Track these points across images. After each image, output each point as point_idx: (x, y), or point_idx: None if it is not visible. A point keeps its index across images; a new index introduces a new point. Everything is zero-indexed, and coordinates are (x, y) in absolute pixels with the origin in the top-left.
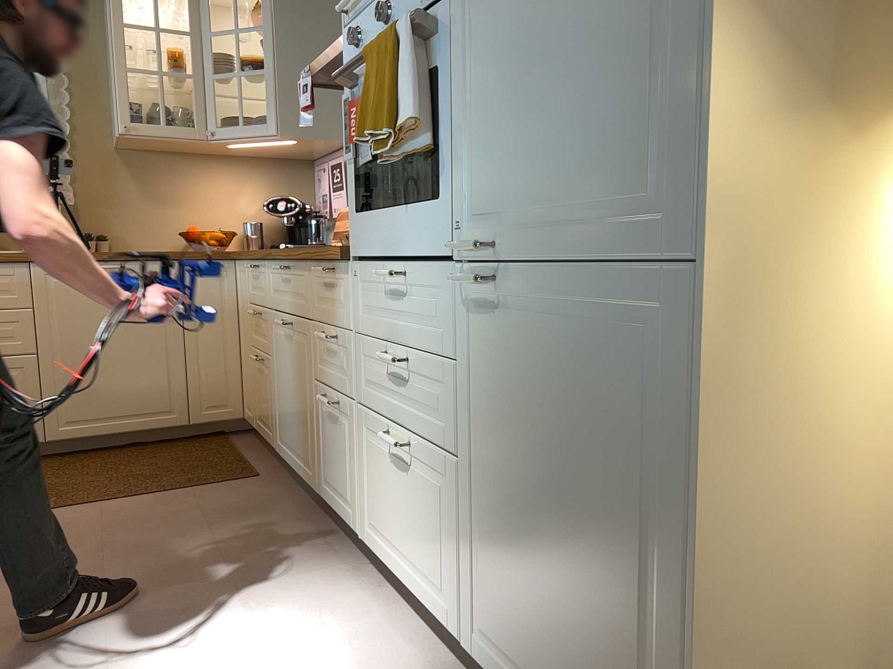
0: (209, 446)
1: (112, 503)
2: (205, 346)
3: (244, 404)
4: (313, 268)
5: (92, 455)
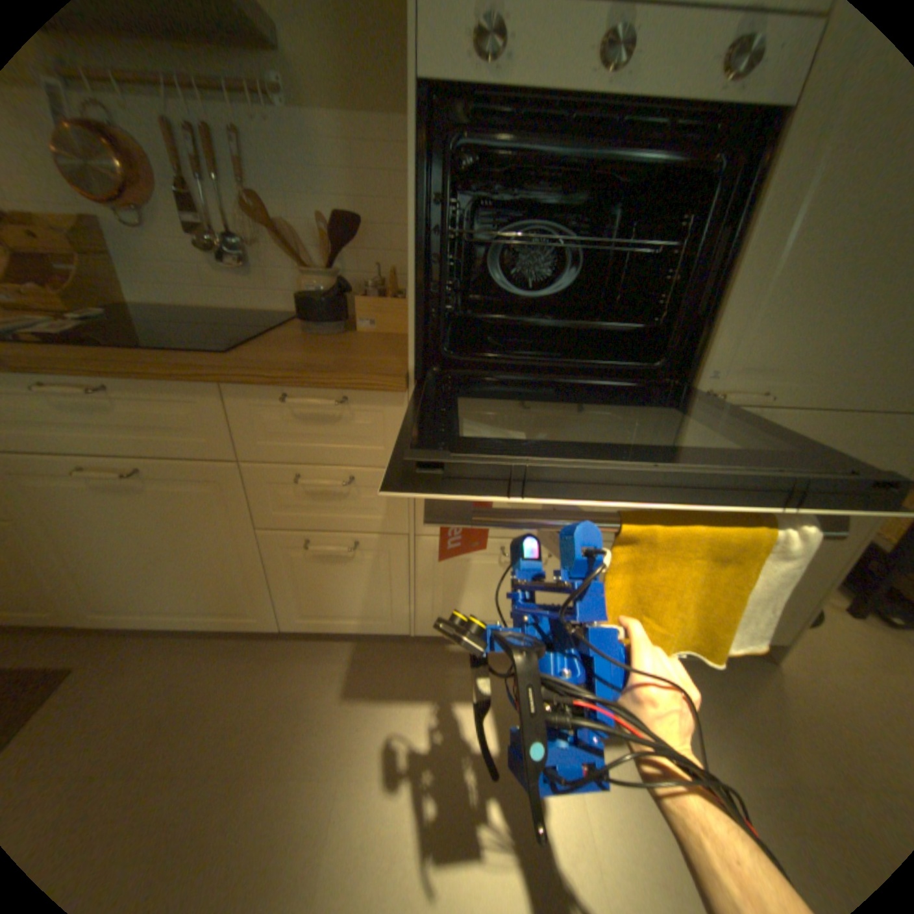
0: None
1: None
2: None
3: None
4: (243, 393)
5: None
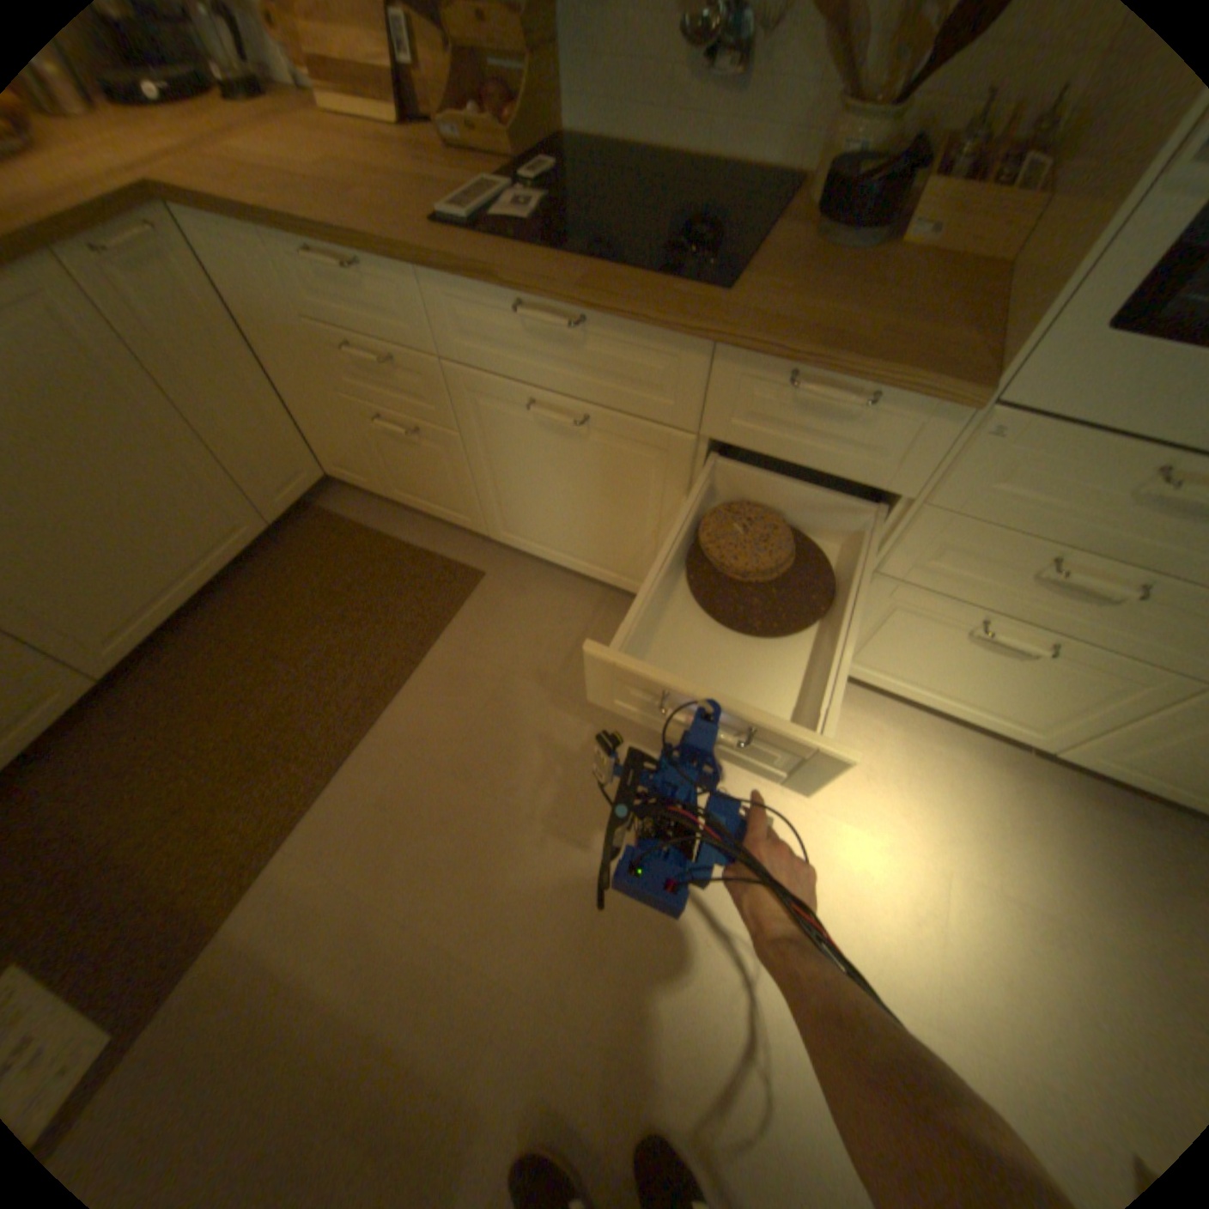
0: (326, 542)
1: (380, 723)
2: (219, 408)
3: (321, 461)
4: (742, 358)
5: (174, 643)
